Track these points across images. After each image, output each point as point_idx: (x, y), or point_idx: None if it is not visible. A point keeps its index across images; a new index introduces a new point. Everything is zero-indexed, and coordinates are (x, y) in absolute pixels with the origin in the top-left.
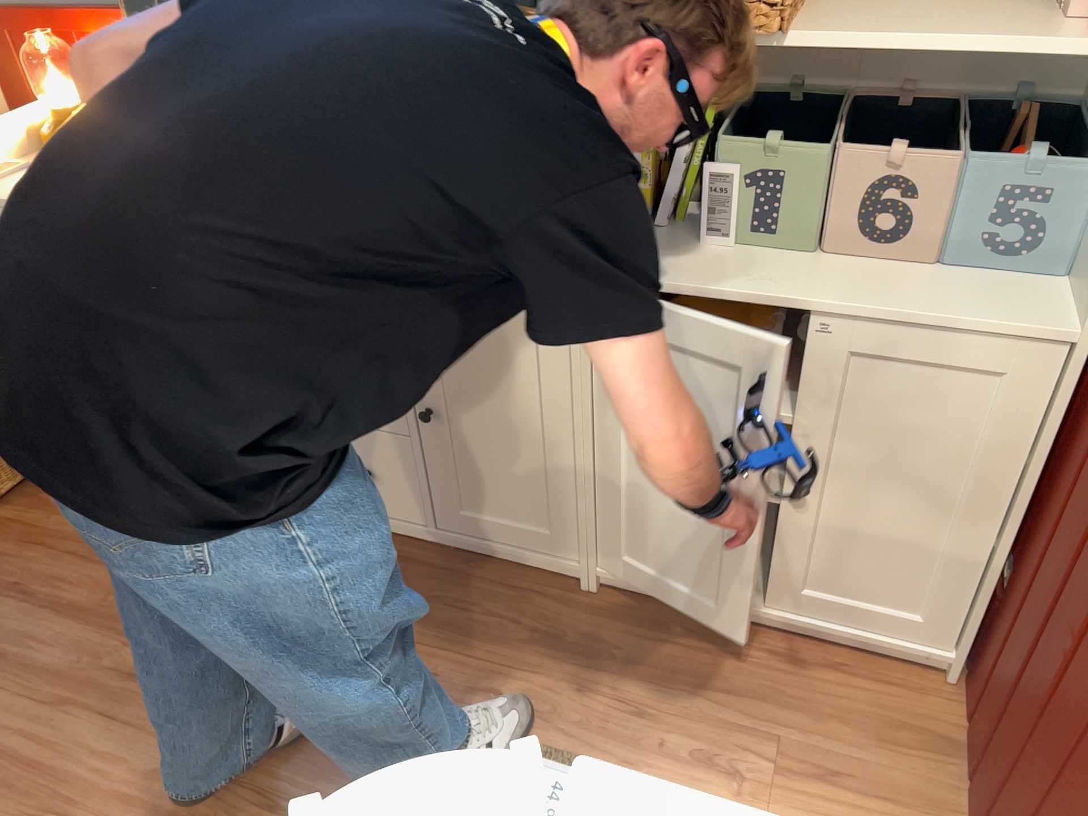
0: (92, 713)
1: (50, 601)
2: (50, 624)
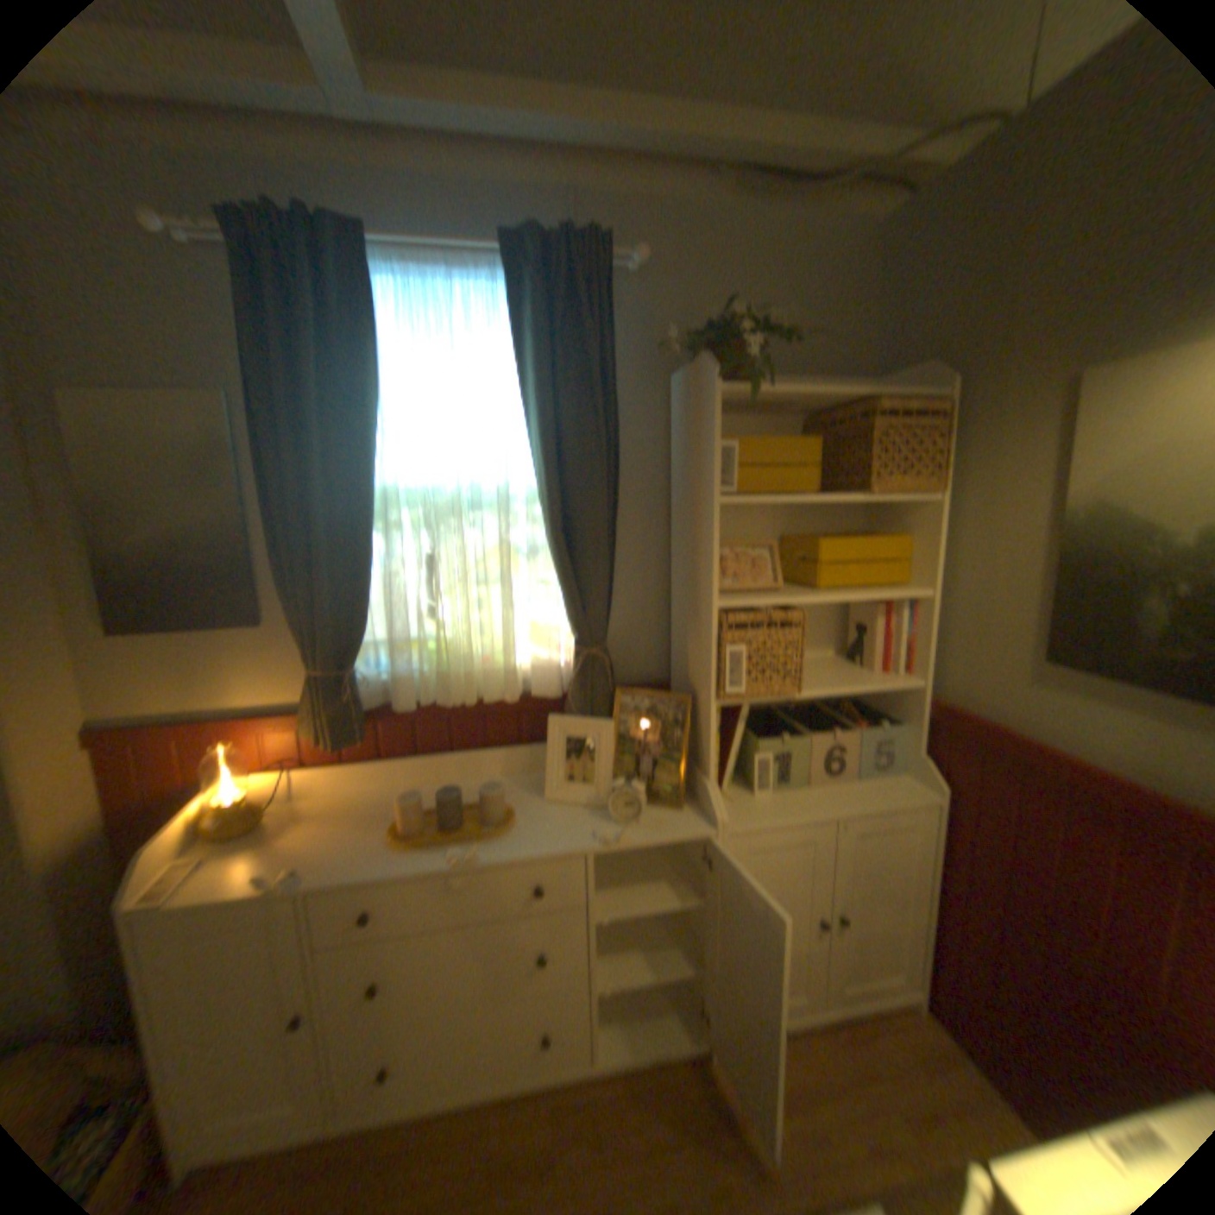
0: None
1: None
2: None
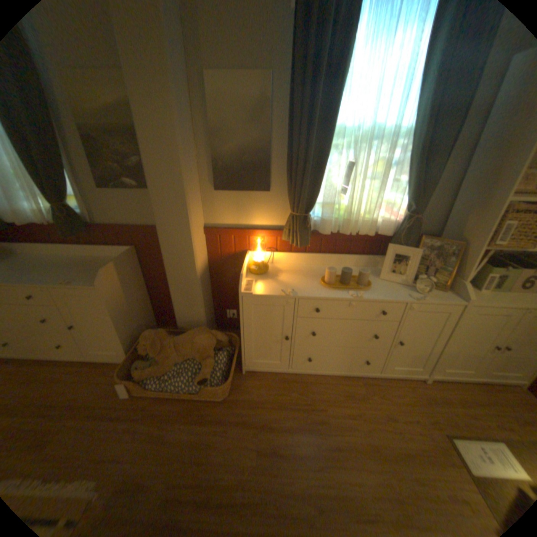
0: (336, 473)
1: (279, 432)
2: (287, 441)
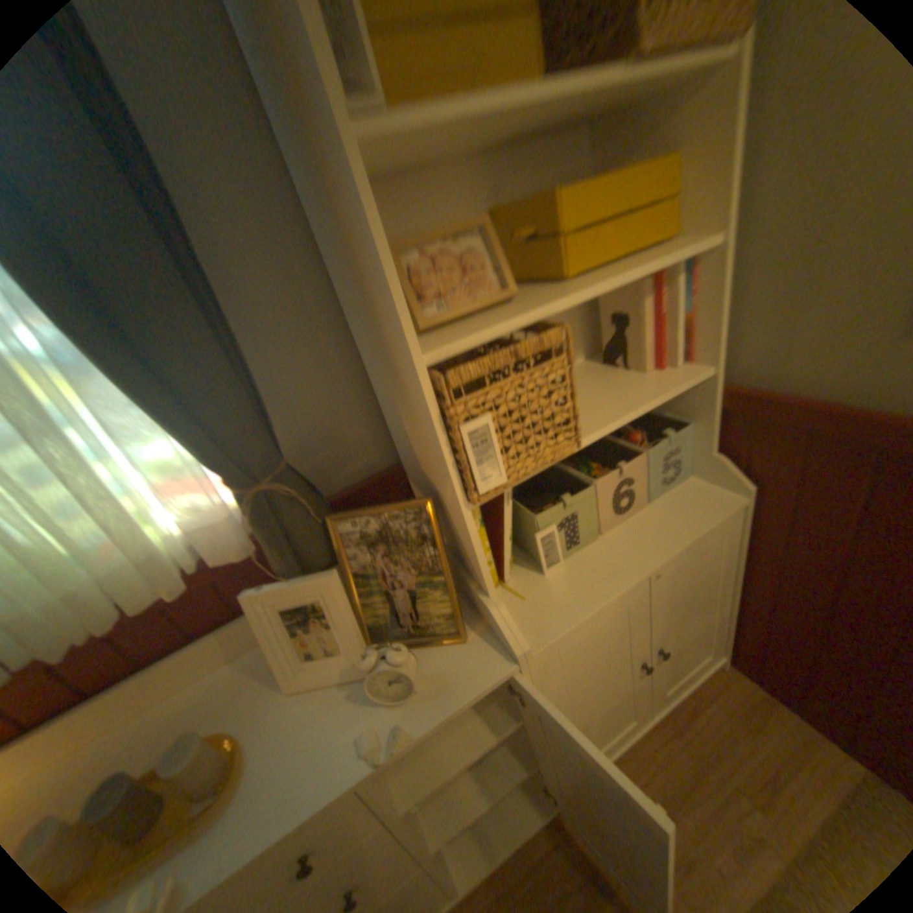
0: None
1: None
2: None
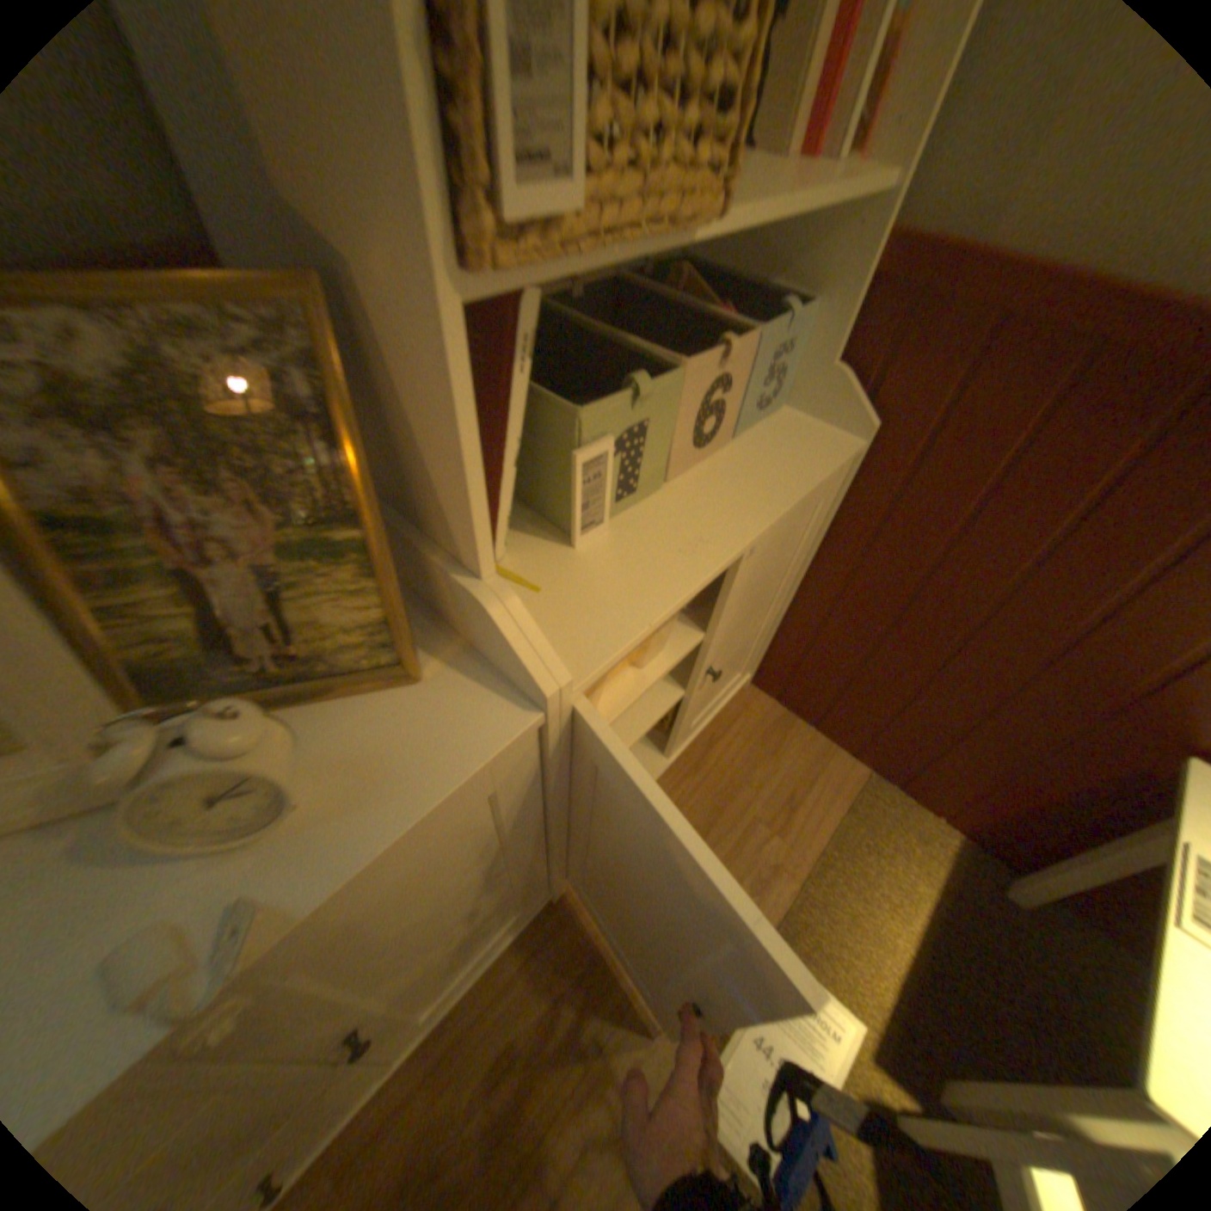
0: None
1: None
2: None
